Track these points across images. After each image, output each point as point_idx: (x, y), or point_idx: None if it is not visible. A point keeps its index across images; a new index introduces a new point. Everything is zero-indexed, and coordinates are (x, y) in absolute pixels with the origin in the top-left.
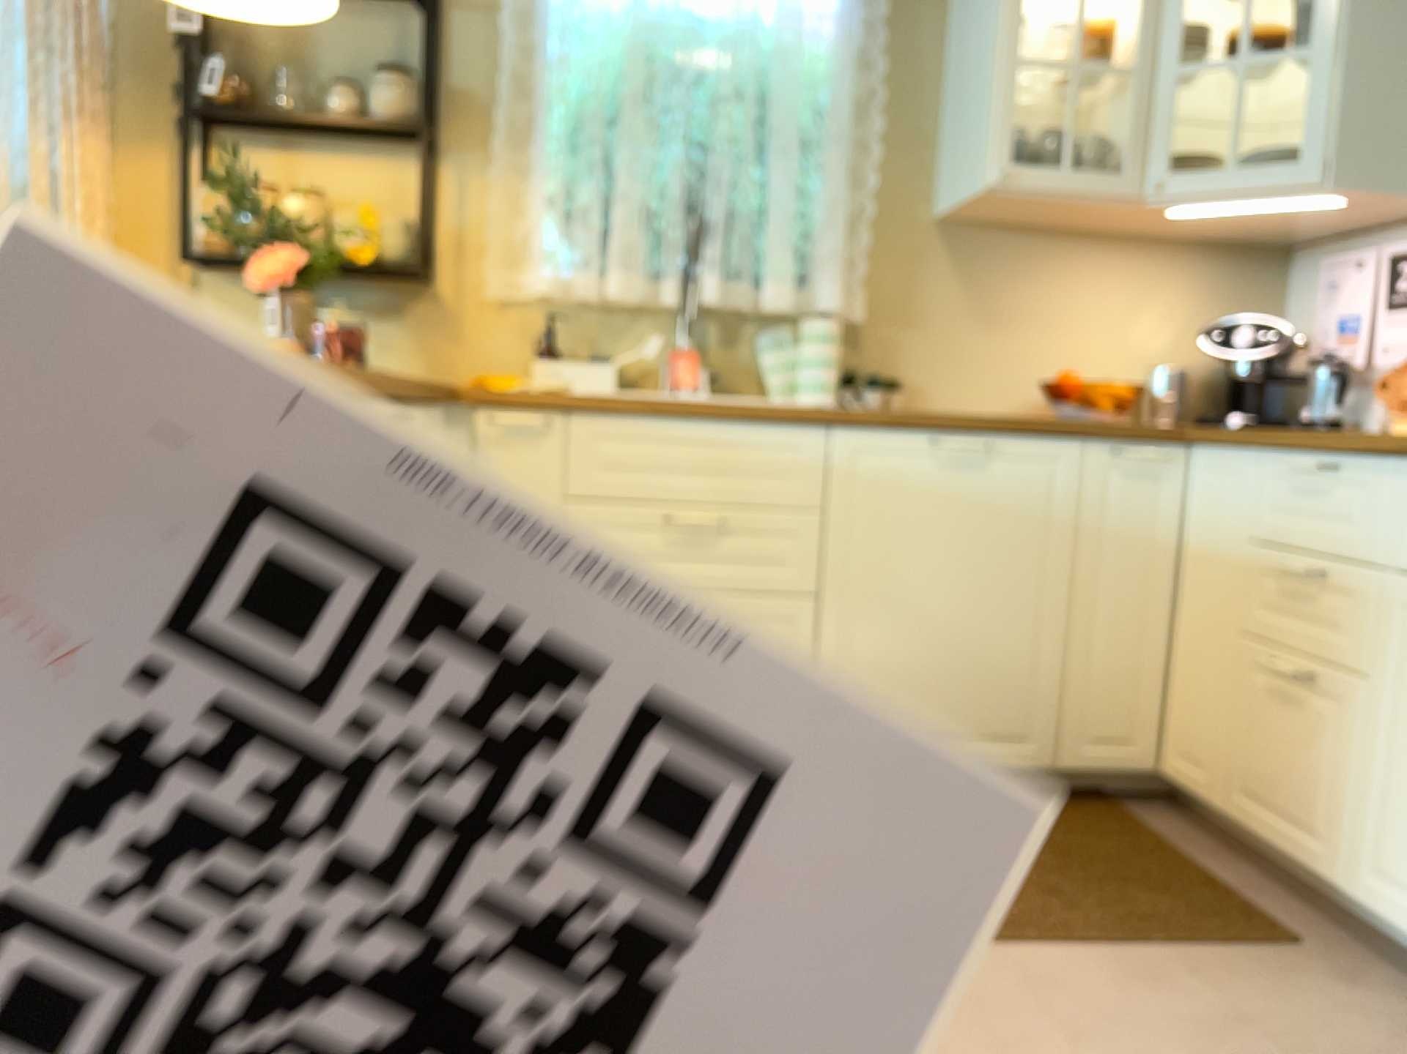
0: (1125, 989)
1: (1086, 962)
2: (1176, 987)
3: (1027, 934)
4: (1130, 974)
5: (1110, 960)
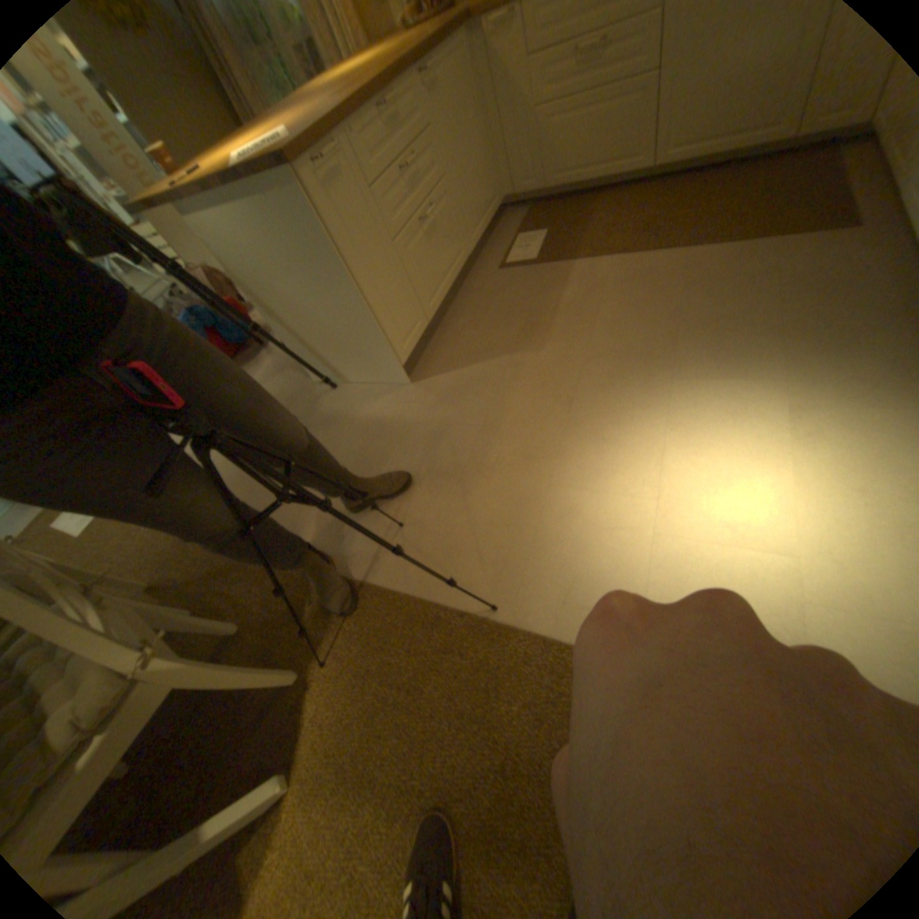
0: (736, 255)
1: (728, 245)
2: (763, 251)
3: (709, 236)
4: (745, 248)
5: (742, 242)
